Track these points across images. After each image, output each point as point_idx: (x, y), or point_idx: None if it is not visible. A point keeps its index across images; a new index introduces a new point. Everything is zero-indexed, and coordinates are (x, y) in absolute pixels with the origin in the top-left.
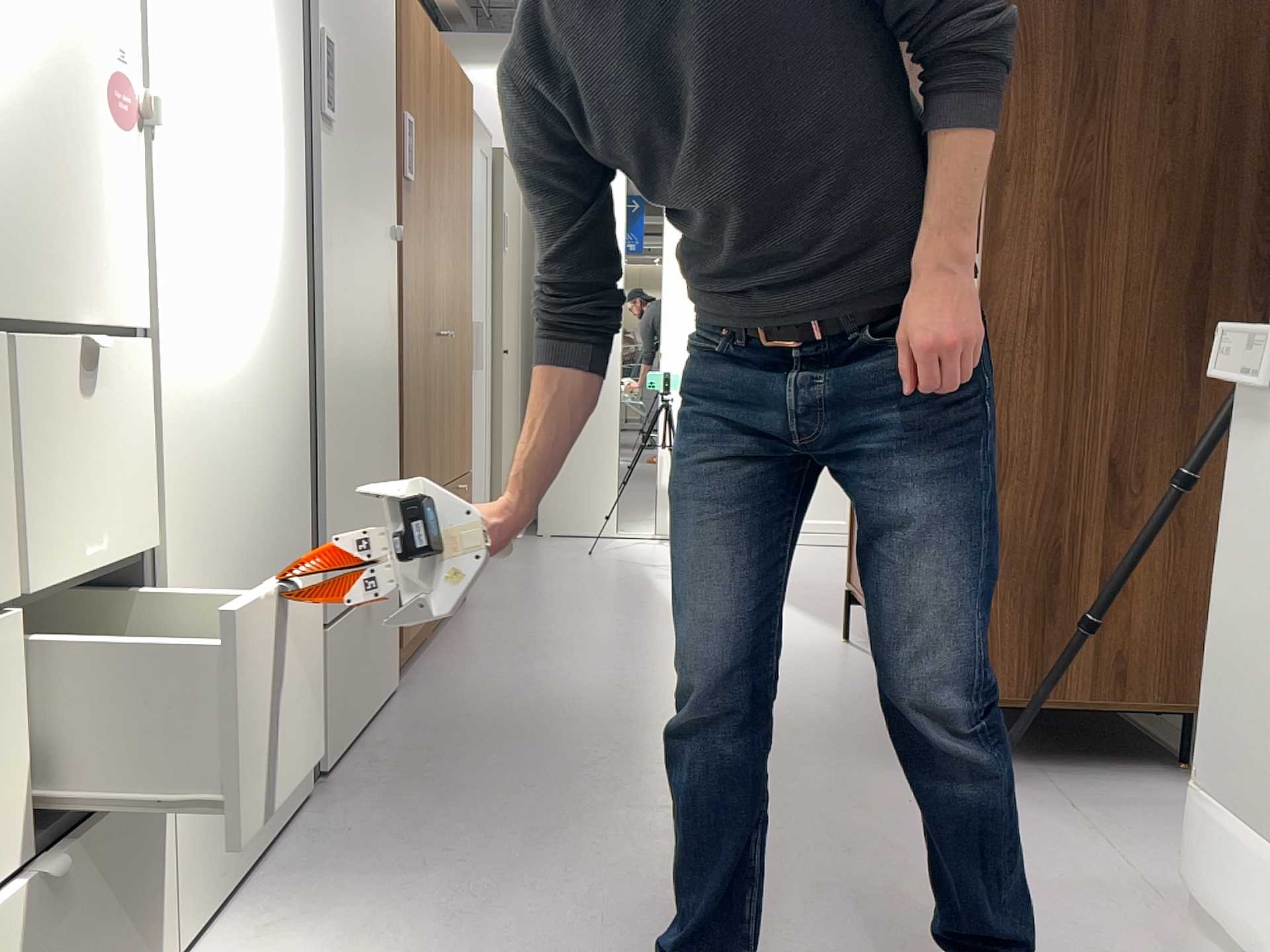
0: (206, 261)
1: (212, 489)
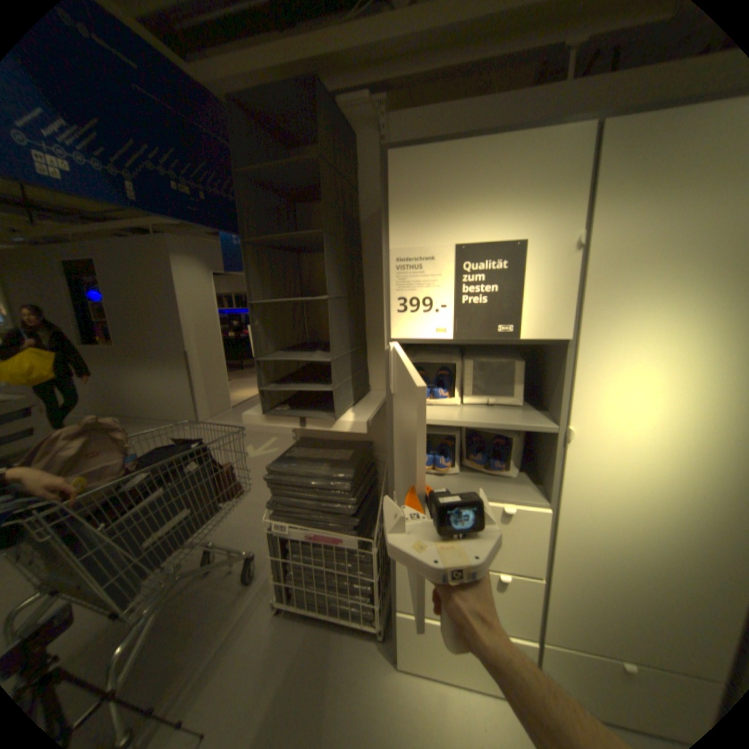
0: (623, 488)
1: (609, 576)
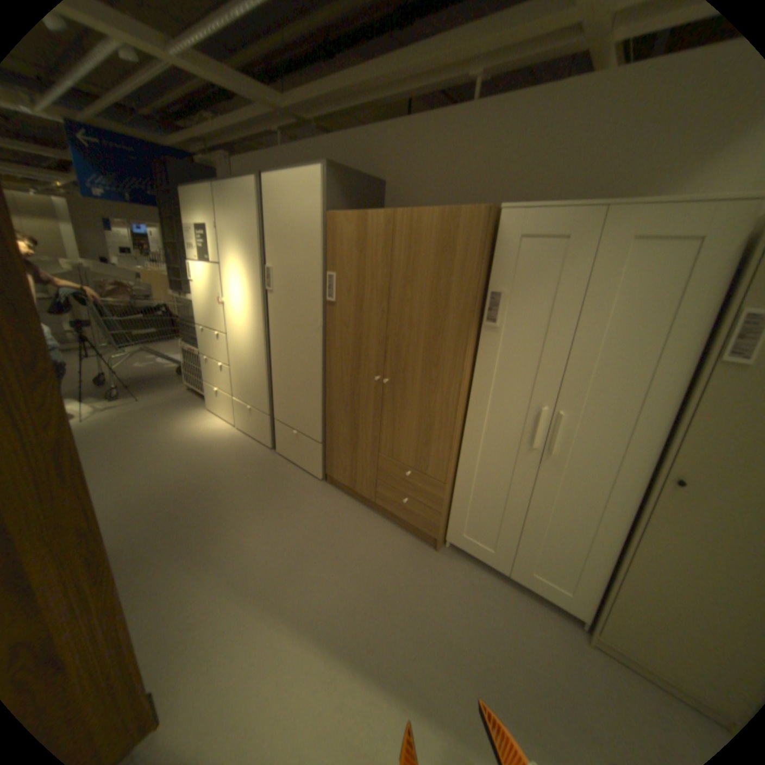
0: (237, 326)
1: (240, 365)
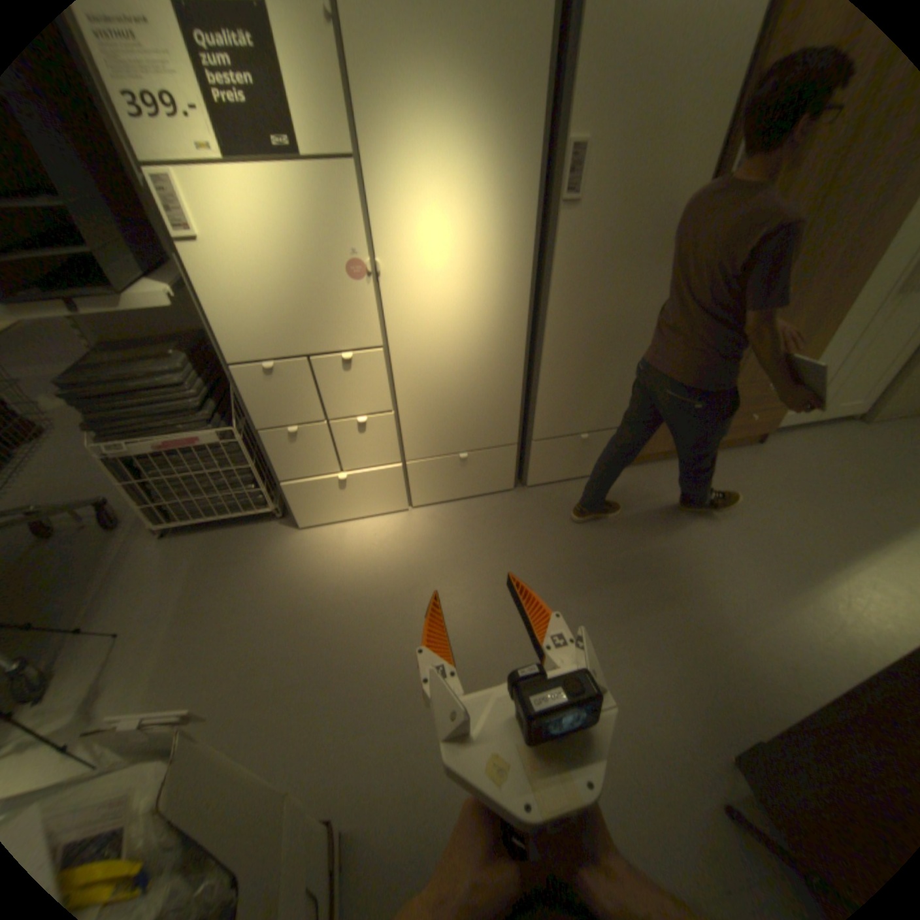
0: (431, 313)
1: (437, 393)
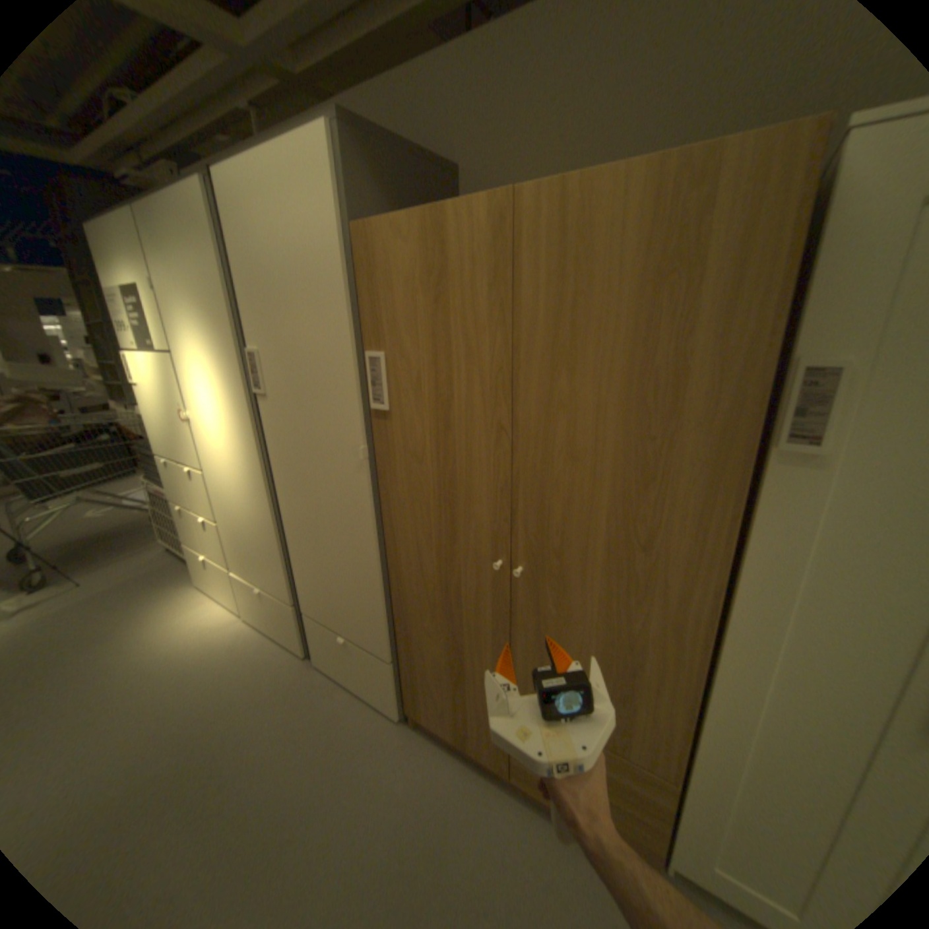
0: (215, 457)
1: (232, 522)
